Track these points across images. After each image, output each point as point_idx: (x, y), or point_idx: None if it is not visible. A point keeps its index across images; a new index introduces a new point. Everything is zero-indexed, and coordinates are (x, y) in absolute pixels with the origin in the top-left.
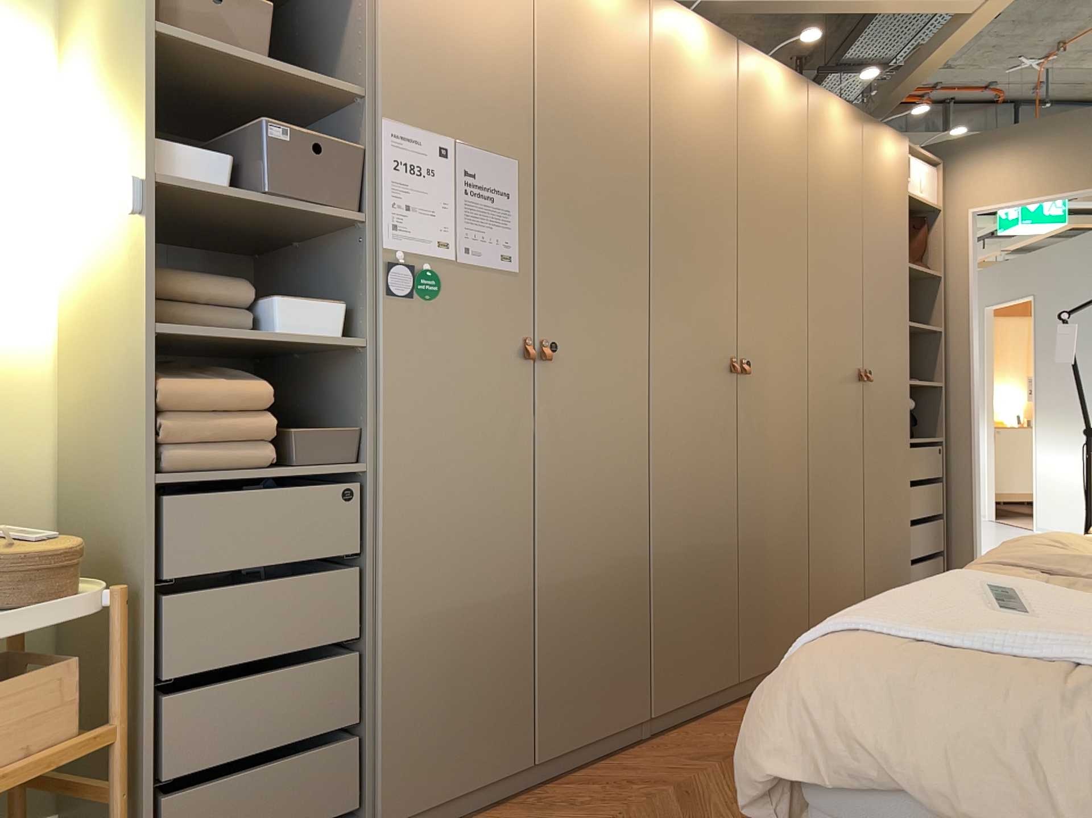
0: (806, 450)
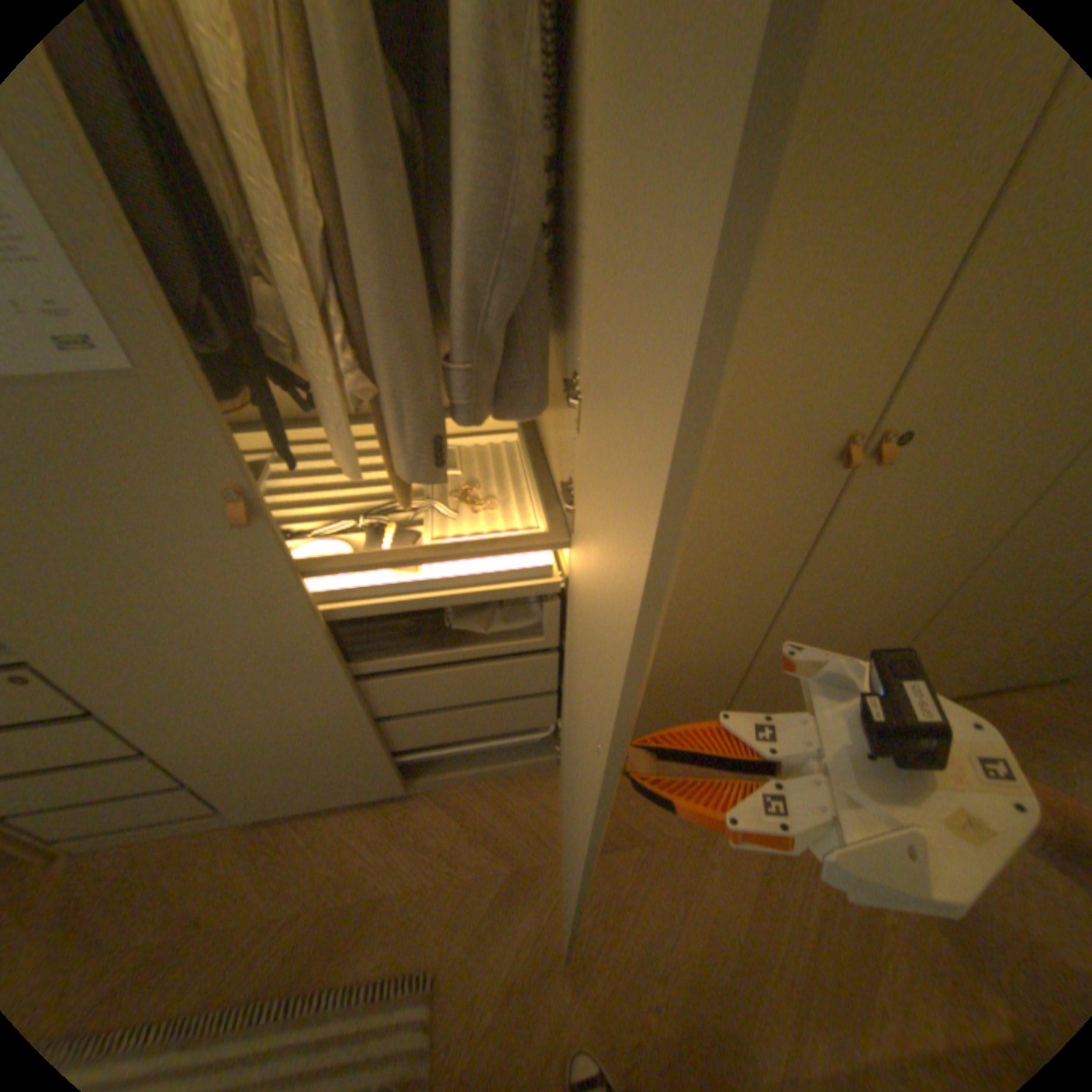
0: (986, 551)
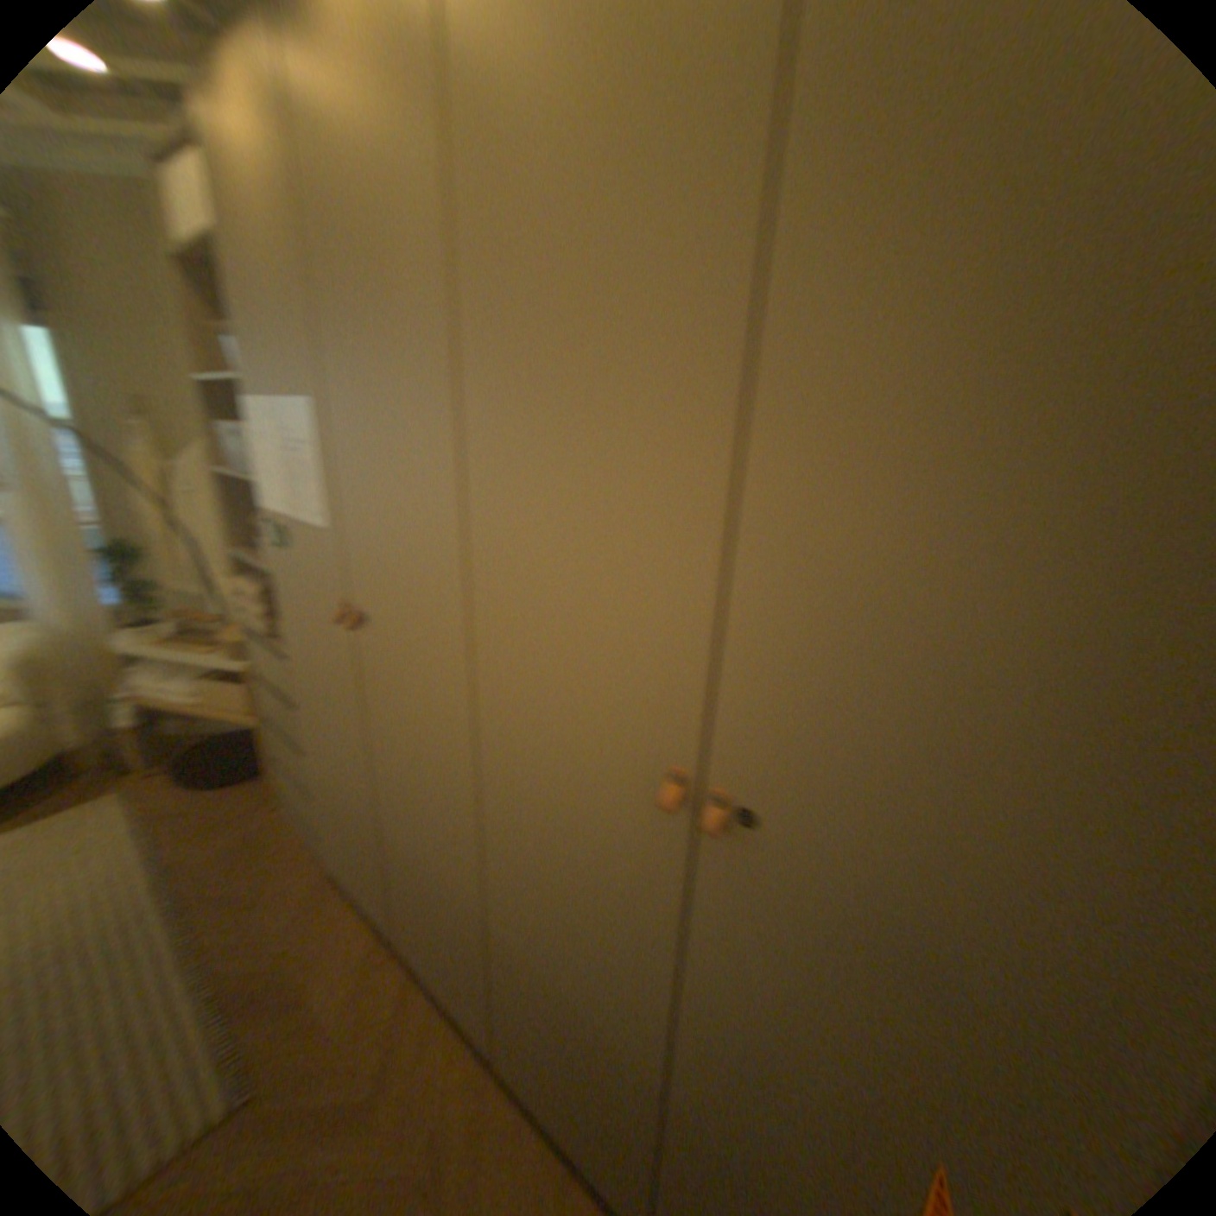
0: None
